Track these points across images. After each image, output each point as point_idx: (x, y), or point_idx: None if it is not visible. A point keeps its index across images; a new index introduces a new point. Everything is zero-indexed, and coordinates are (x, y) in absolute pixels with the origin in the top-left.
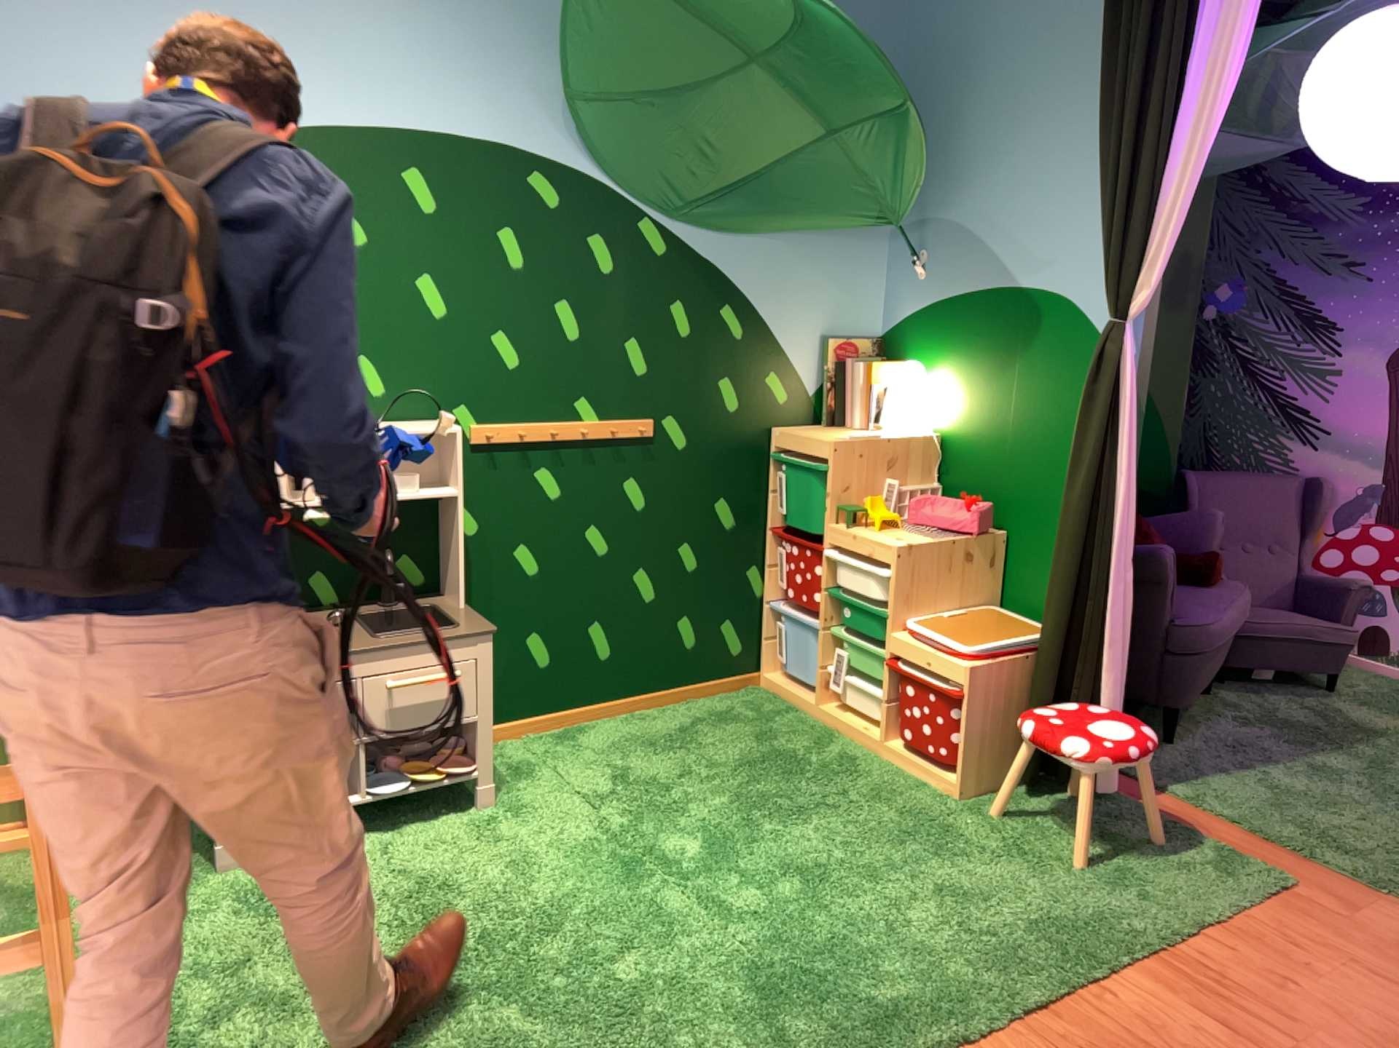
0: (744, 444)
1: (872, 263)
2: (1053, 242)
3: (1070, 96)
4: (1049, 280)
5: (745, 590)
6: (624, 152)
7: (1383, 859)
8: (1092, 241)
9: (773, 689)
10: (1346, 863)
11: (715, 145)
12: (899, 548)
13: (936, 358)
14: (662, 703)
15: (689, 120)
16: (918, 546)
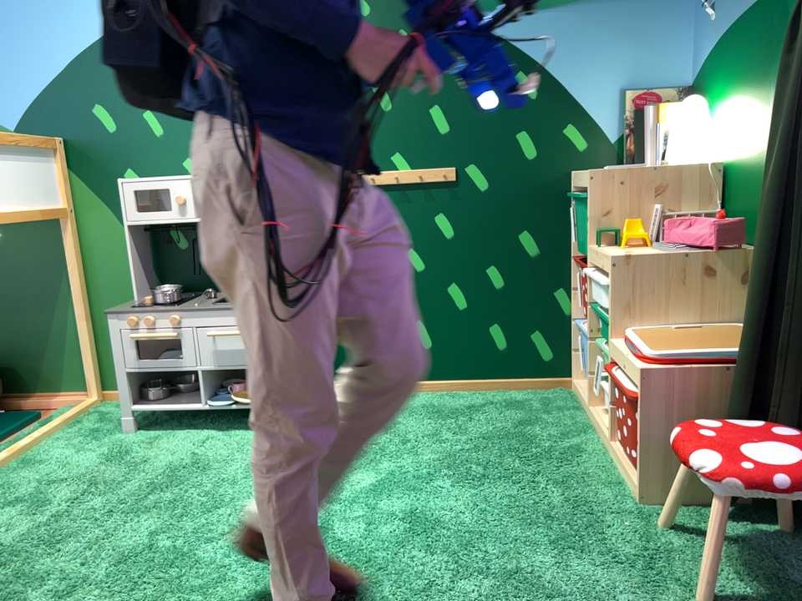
0: (545, 185)
1: (680, 13)
2: None
3: None
4: None
5: (554, 308)
6: None
7: None
8: None
9: (577, 394)
10: None
11: None
12: (620, 258)
13: (725, 85)
14: (478, 391)
15: None
16: (644, 257)
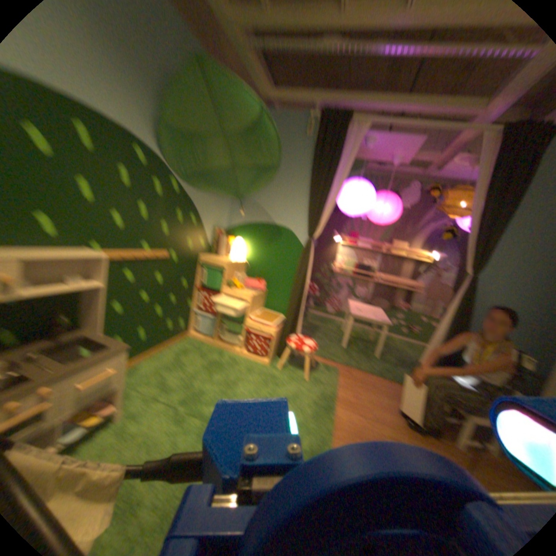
0: (191, 260)
1: (227, 206)
2: (289, 213)
3: (297, 175)
4: (287, 223)
5: (186, 307)
6: (172, 147)
7: (347, 360)
8: (307, 216)
9: (194, 338)
10: (344, 363)
11: (200, 156)
12: (251, 296)
13: (247, 238)
14: (160, 351)
15: (196, 144)
16: (254, 295)
